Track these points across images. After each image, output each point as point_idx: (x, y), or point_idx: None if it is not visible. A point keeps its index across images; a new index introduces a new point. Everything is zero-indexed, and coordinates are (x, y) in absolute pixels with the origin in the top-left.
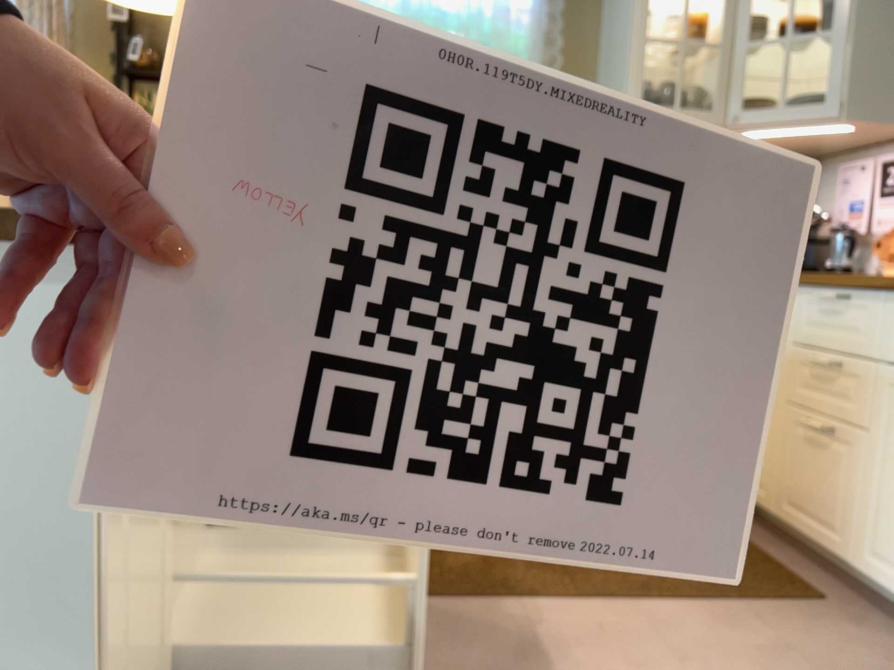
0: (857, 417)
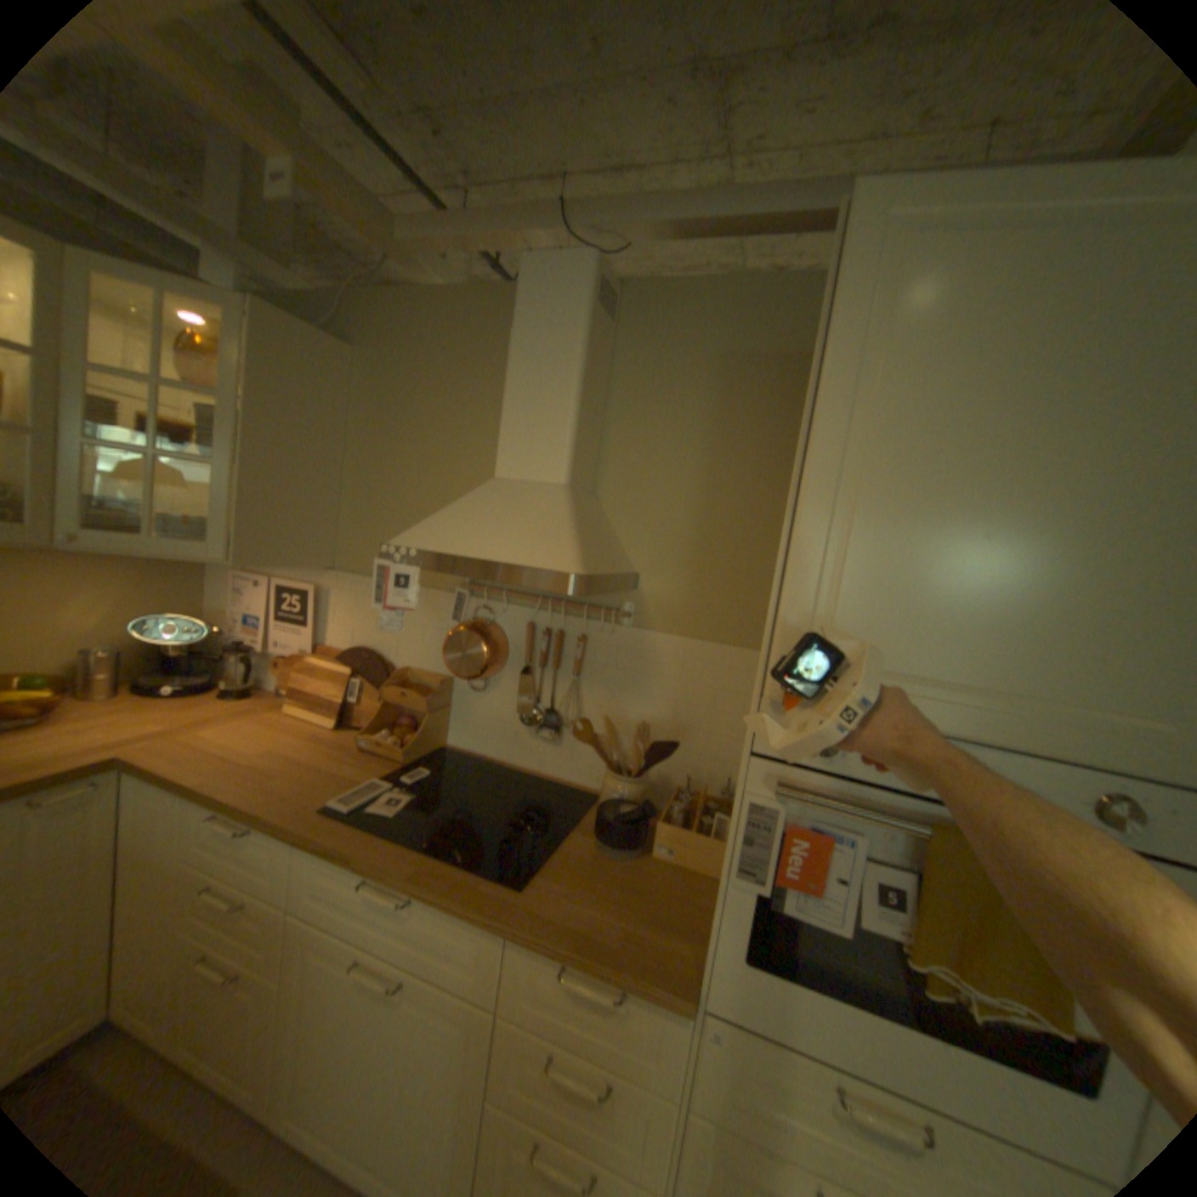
0: (262, 966)
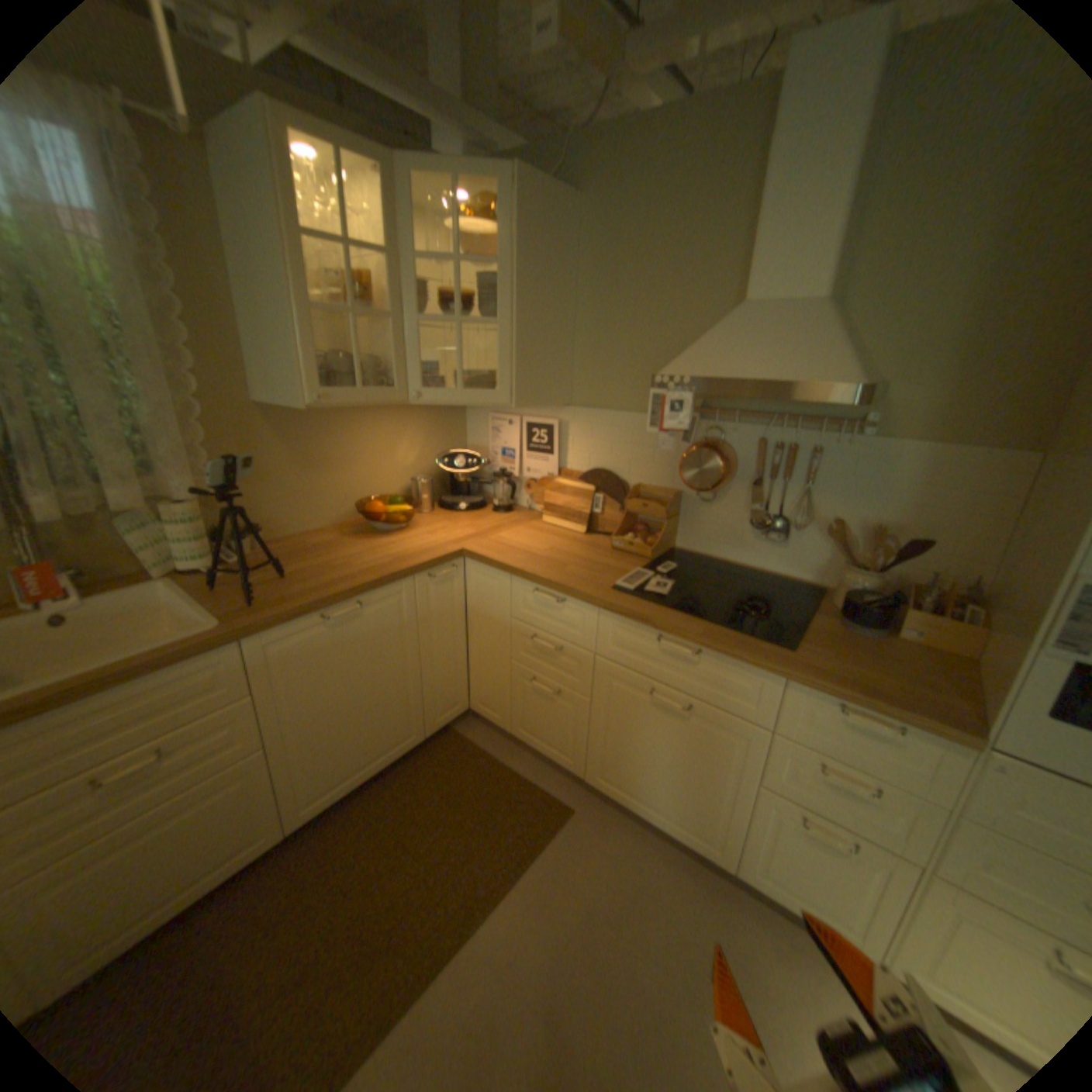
0: (576, 687)
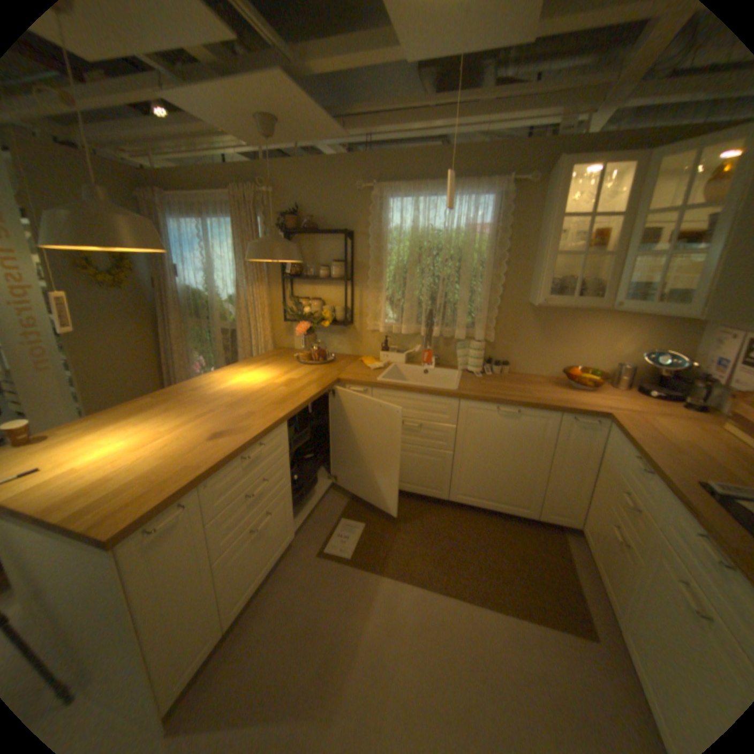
0: (640, 549)
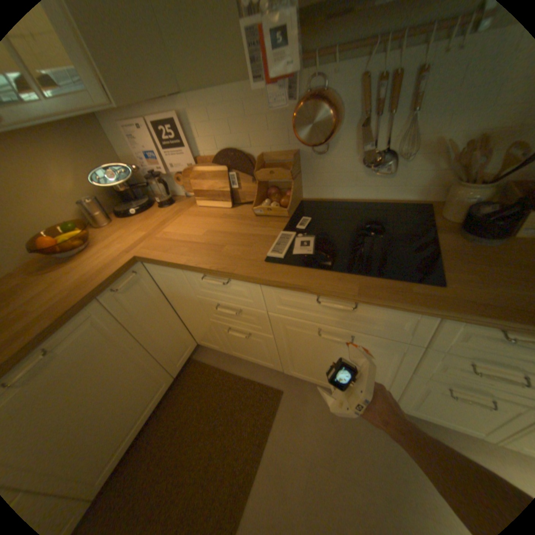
0: (261, 330)
